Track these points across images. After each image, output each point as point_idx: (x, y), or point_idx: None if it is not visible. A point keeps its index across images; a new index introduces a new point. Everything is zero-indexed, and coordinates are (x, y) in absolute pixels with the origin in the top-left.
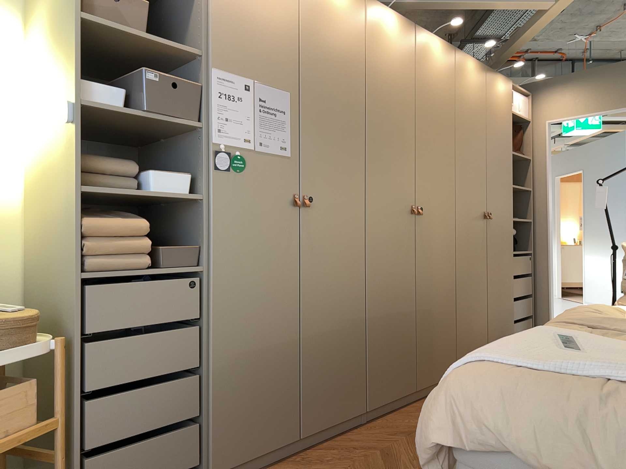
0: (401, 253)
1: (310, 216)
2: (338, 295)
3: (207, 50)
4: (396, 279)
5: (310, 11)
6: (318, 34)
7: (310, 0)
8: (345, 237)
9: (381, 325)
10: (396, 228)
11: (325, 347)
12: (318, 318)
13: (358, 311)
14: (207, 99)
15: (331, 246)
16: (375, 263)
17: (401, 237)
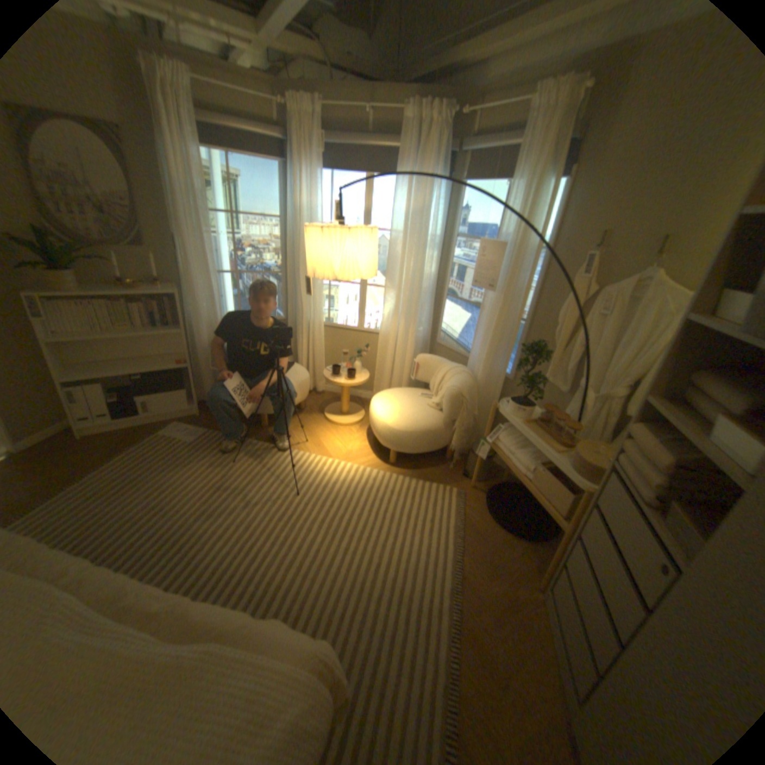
0: None
1: None
2: None
3: None
4: None
5: None
6: None
7: None
8: None
9: None
10: None
11: None
12: None
13: None
14: None
15: None
16: None
17: None
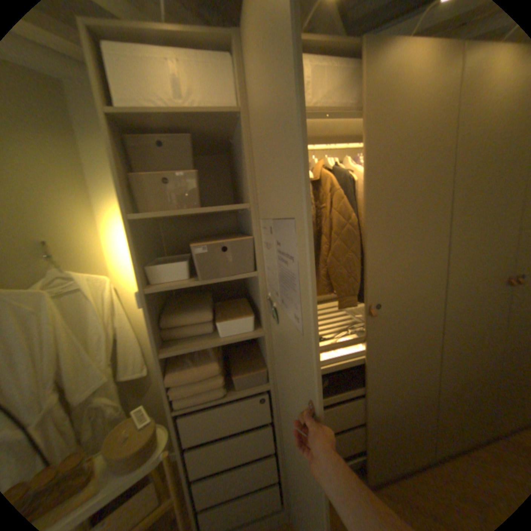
0: (485, 328)
1: (377, 322)
2: (407, 380)
3: (254, 201)
4: (477, 352)
5: (377, 103)
6: (387, 129)
7: (377, 90)
8: (417, 330)
9: (454, 394)
10: (482, 306)
11: (392, 421)
12: (384, 402)
13: (428, 388)
14: (259, 250)
15: (401, 342)
16: (452, 344)
17: (487, 312)
